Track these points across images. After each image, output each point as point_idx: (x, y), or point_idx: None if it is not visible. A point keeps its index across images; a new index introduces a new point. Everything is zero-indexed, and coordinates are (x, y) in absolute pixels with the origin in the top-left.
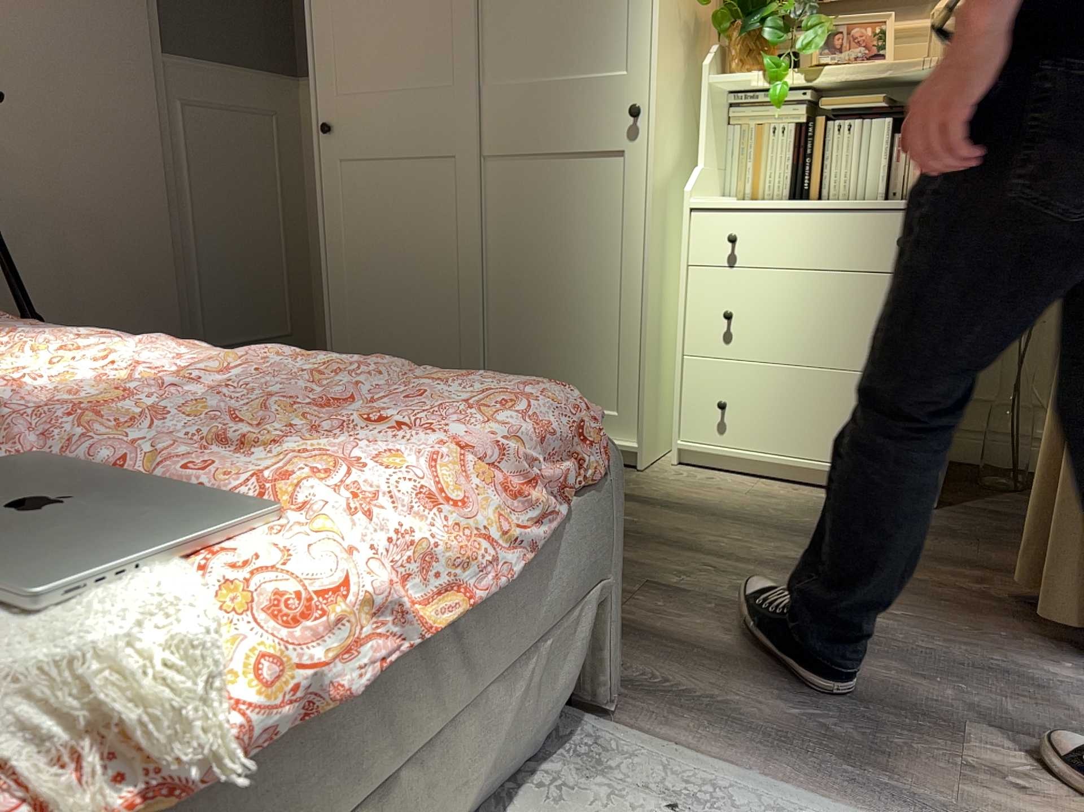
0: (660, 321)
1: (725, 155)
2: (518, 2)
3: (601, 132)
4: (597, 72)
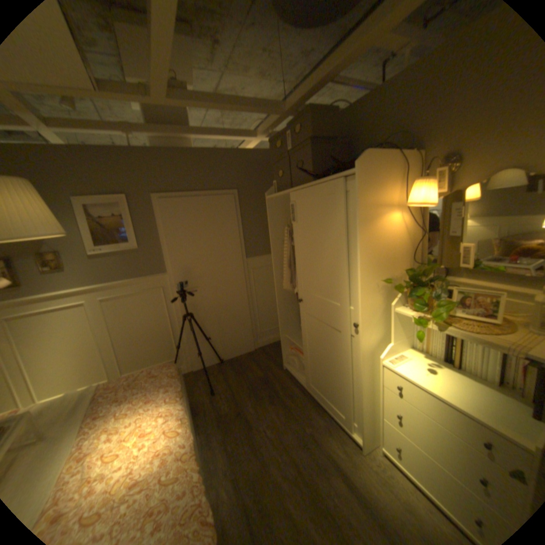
0: (370, 402)
1: (410, 332)
2: (319, 270)
3: (345, 326)
4: (343, 303)
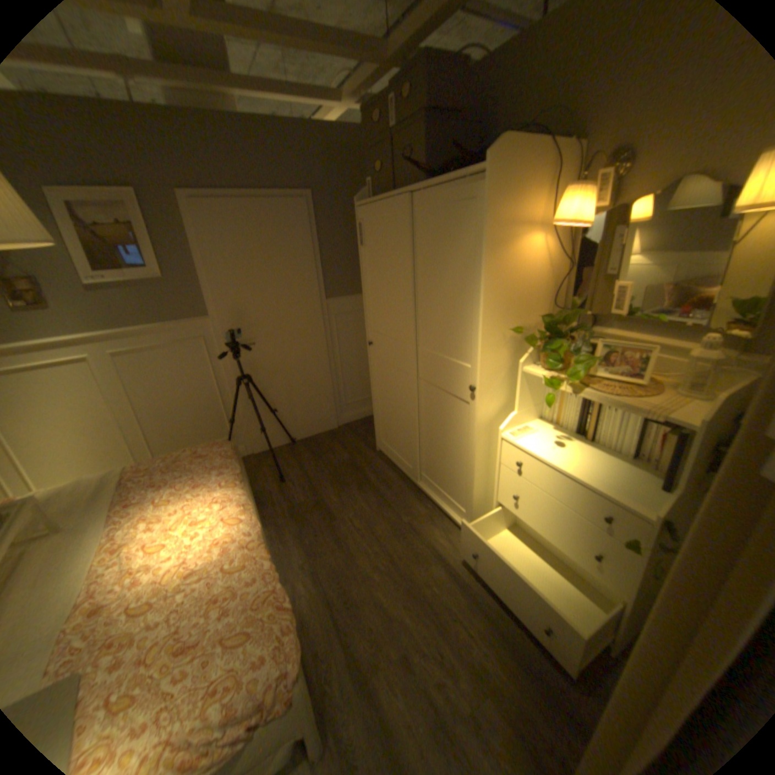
0: (482, 483)
1: (540, 398)
2: (429, 315)
3: (459, 390)
4: (458, 360)
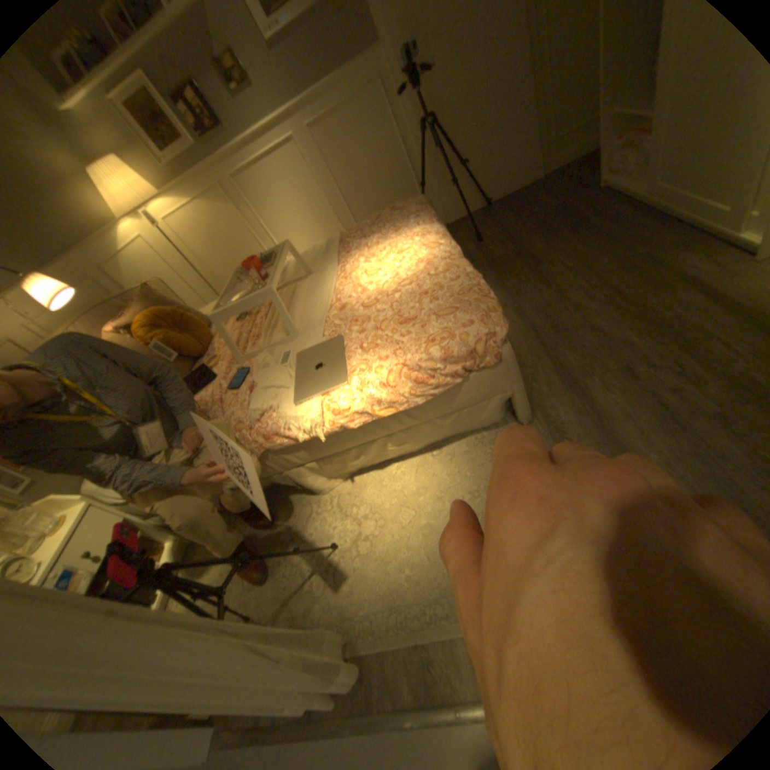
0: None
1: None
2: None
3: None
4: None
